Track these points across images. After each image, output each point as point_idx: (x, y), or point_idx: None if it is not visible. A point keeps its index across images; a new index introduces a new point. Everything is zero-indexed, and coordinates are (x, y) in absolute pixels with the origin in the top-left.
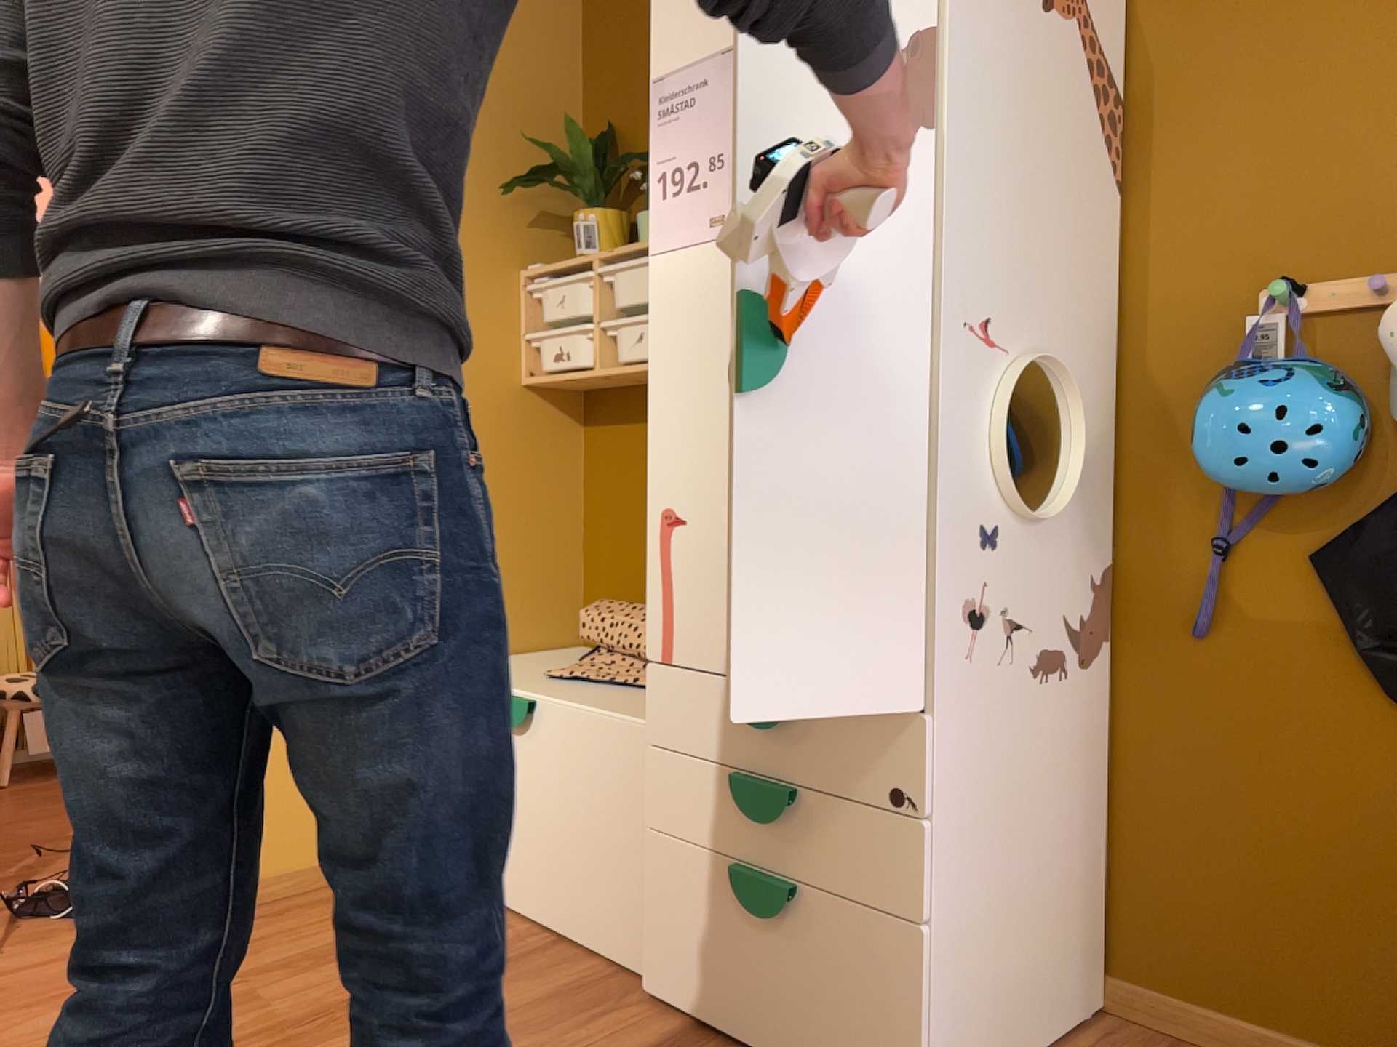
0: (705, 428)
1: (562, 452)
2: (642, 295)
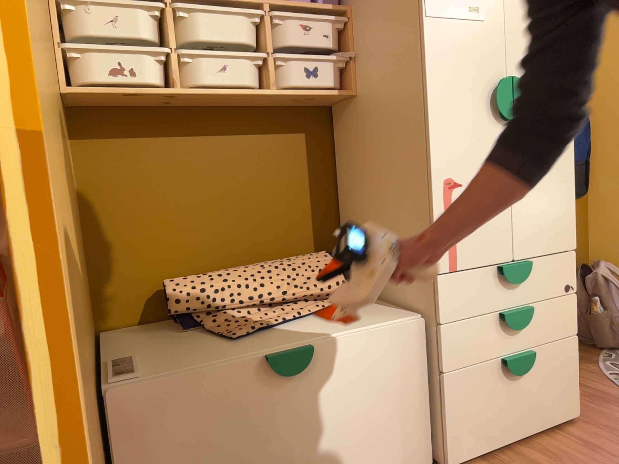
0: (472, 129)
1: (72, 164)
2: (227, 38)
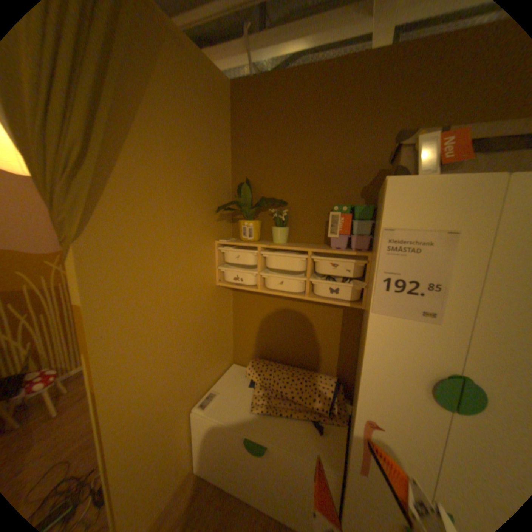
0: (405, 399)
1: (227, 303)
2: (285, 267)
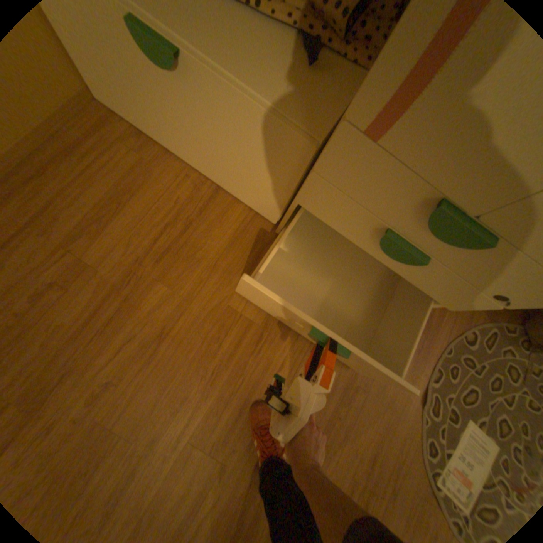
0: None
1: None
2: None
